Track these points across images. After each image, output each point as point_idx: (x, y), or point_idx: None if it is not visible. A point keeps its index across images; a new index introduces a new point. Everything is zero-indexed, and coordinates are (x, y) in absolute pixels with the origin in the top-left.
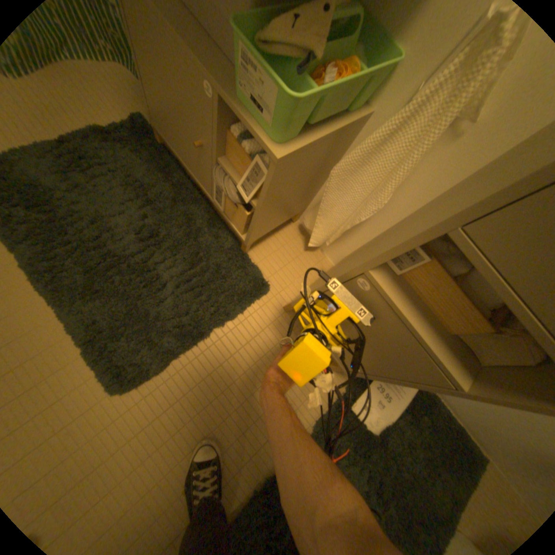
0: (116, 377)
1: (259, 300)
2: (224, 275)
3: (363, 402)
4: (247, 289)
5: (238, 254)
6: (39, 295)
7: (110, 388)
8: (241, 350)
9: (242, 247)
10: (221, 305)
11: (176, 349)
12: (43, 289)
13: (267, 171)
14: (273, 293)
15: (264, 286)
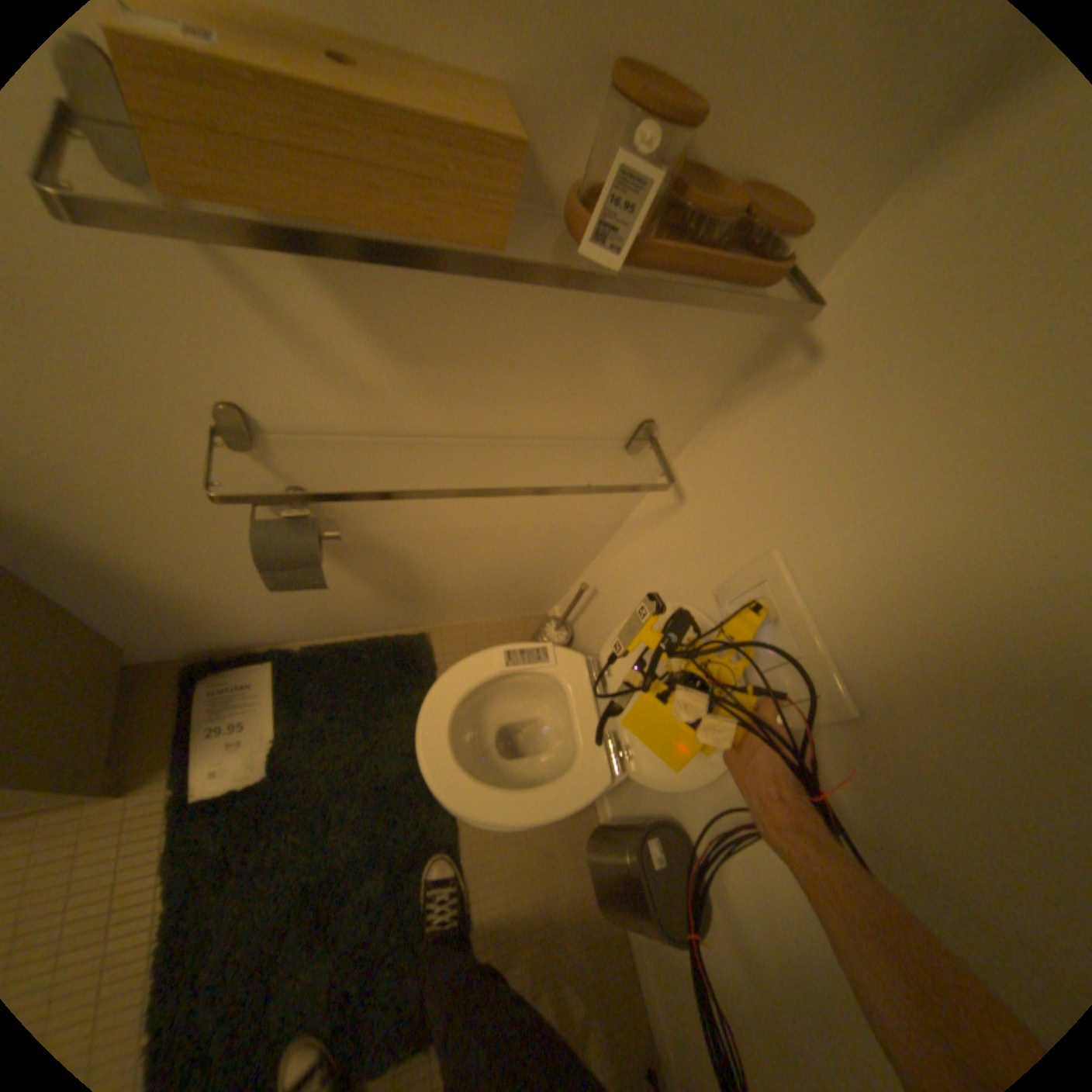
0: None
1: None
2: None
3: (197, 777)
4: None
5: None
6: None
7: None
8: None
9: None
10: None
11: None
12: None
13: None
14: None
15: None
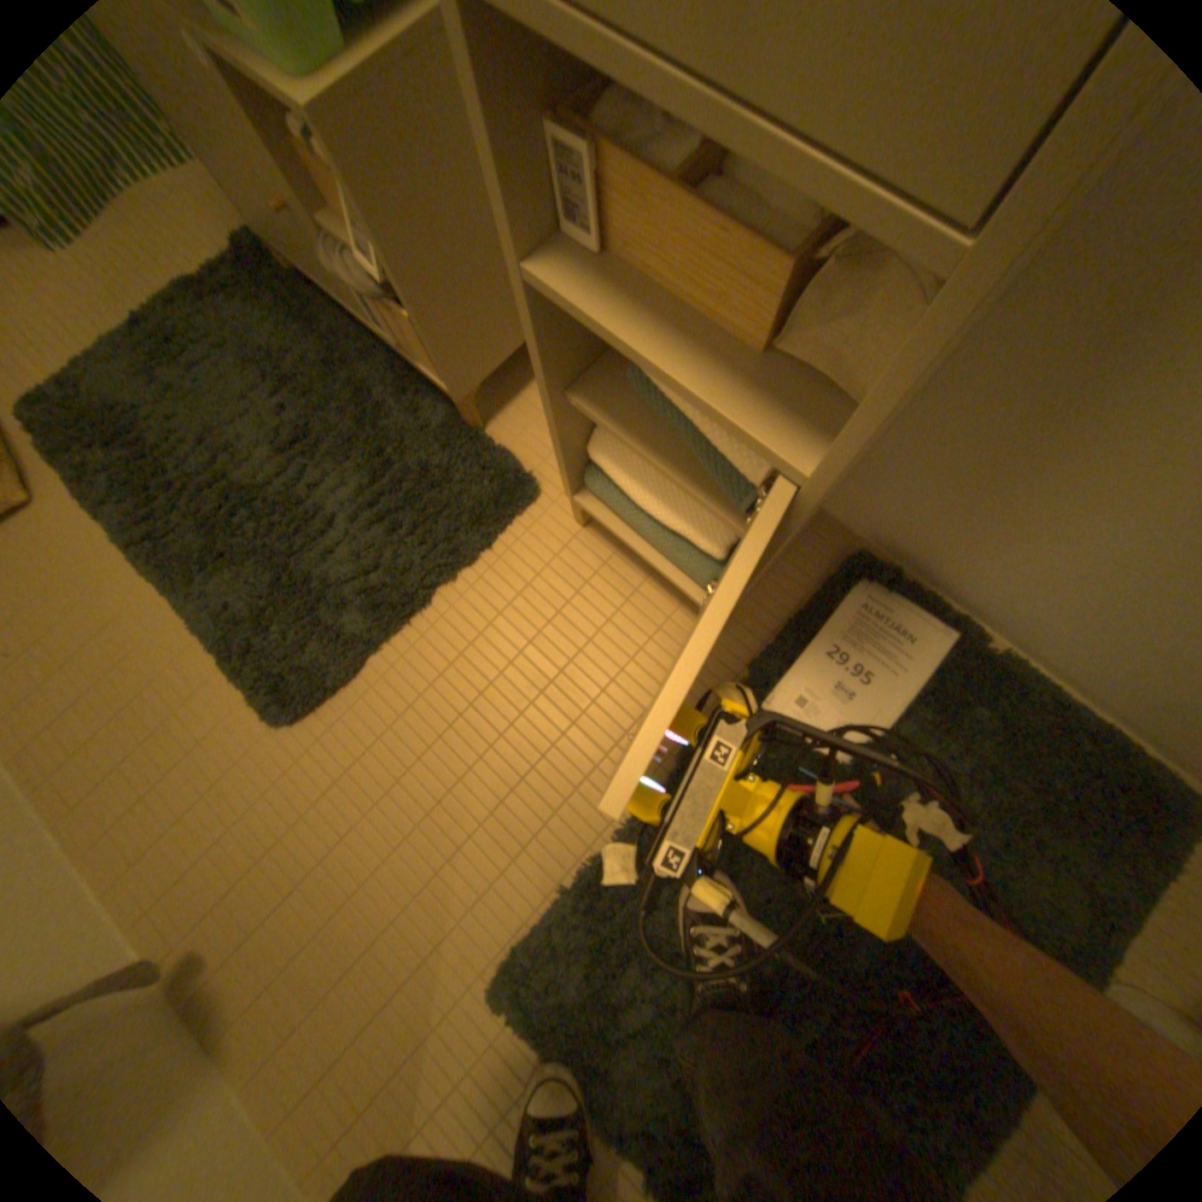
0: (272, 694)
1: (522, 516)
2: (436, 481)
3: (790, 690)
4: (485, 496)
5: (459, 432)
6: (146, 582)
7: (266, 715)
8: (498, 620)
9: (464, 417)
10: (439, 538)
11: (366, 632)
12: (147, 570)
13: (339, 170)
14: (550, 497)
15: (521, 482)
